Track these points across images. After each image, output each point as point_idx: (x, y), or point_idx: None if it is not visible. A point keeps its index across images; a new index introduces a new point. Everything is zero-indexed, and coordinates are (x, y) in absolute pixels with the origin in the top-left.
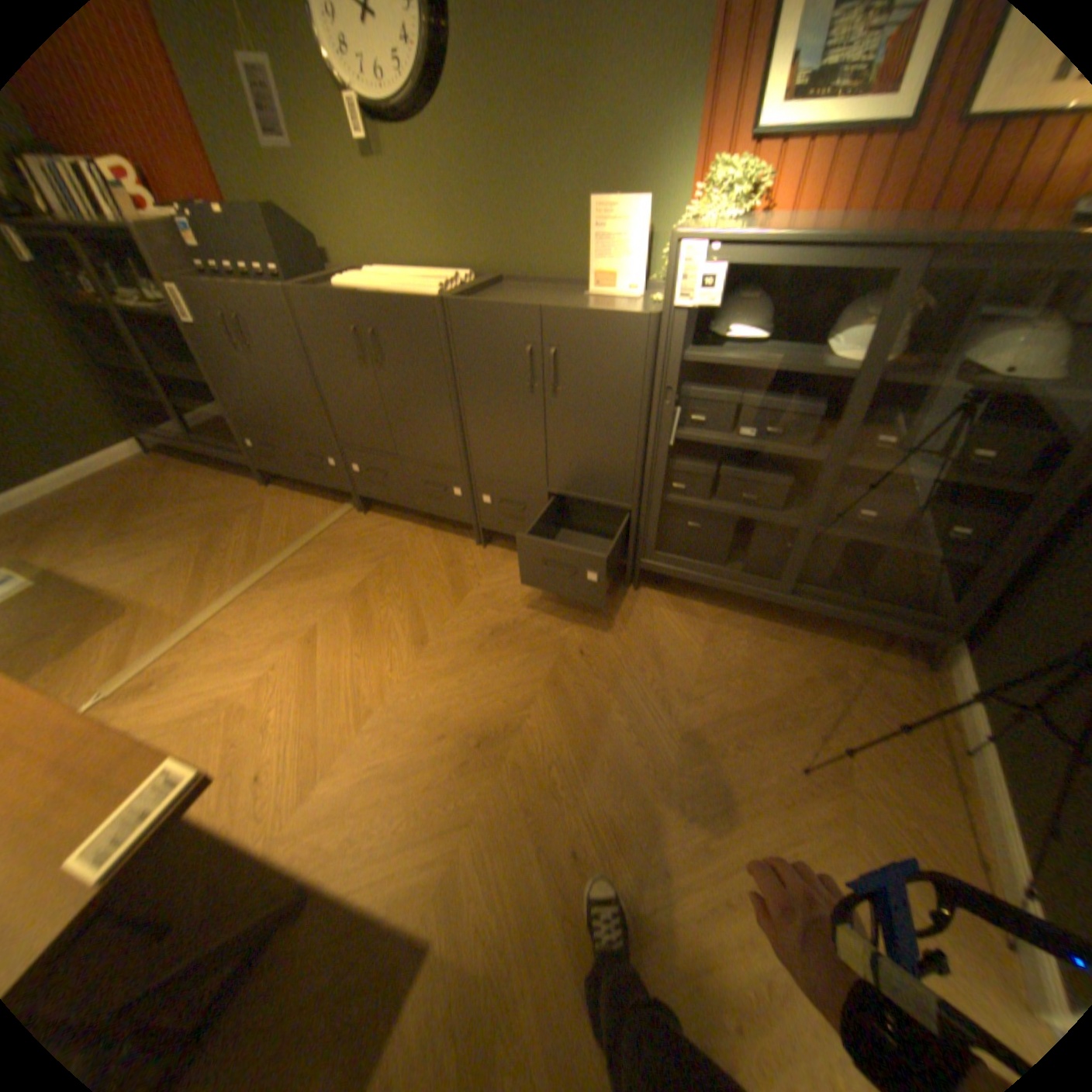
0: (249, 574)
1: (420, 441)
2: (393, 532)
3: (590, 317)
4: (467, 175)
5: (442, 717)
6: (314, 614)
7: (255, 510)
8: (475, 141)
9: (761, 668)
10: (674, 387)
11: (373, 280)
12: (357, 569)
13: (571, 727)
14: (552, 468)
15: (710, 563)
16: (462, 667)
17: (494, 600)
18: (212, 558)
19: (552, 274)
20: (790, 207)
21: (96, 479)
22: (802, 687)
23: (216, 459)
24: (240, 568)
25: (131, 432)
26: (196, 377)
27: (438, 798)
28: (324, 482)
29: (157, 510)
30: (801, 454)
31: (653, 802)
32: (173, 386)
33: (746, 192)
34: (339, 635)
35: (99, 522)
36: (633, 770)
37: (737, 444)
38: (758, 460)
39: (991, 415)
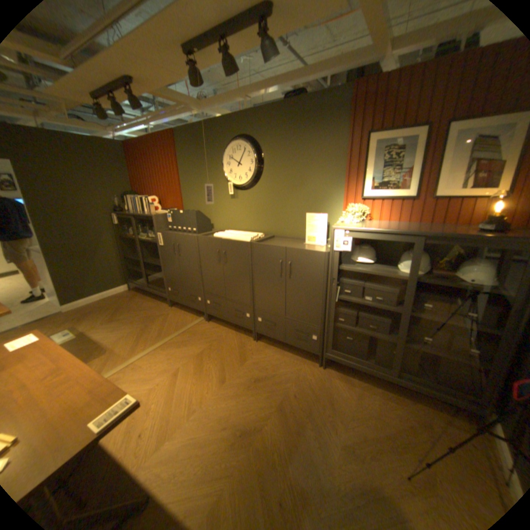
0: (156, 343)
1: (235, 293)
2: (218, 331)
3: (303, 252)
4: (264, 205)
5: (225, 420)
6: (179, 363)
7: (164, 317)
8: (268, 196)
9: (385, 417)
10: (335, 278)
11: (228, 235)
12: (200, 346)
13: (286, 434)
14: (287, 308)
15: (359, 359)
16: (238, 396)
17: (257, 366)
18: (143, 335)
19: (292, 236)
20: (378, 220)
21: (108, 299)
22: (407, 431)
23: (154, 295)
24: (153, 340)
25: (126, 282)
26: (157, 264)
27: (217, 461)
28: (194, 307)
29: (127, 313)
30: (391, 309)
31: (324, 482)
32: (147, 266)
33: (360, 215)
34: (187, 374)
35: (105, 315)
36: (315, 462)
37: (364, 303)
38: (376, 311)
39: (472, 299)
